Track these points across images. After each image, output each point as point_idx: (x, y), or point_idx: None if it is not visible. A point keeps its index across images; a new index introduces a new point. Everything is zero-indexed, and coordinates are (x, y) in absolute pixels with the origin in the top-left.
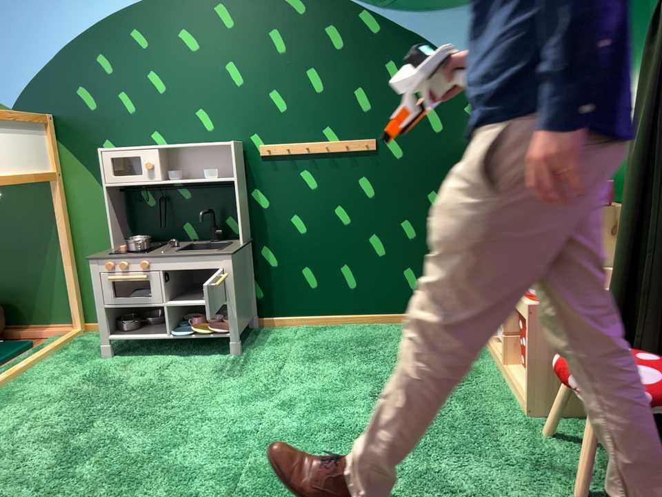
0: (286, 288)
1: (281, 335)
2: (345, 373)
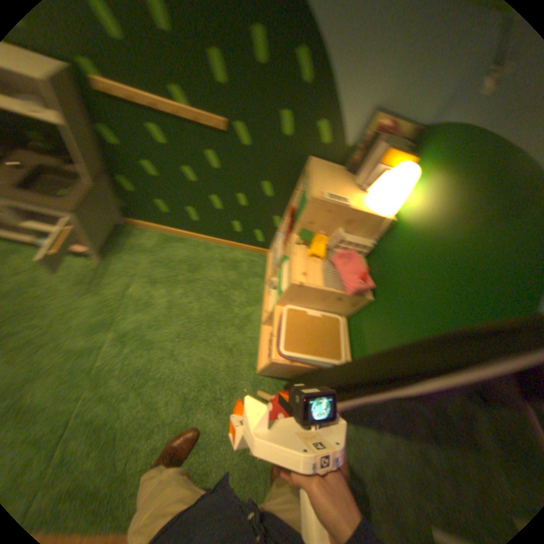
0: (141, 208)
1: (136, 242)
2: (167, 305)
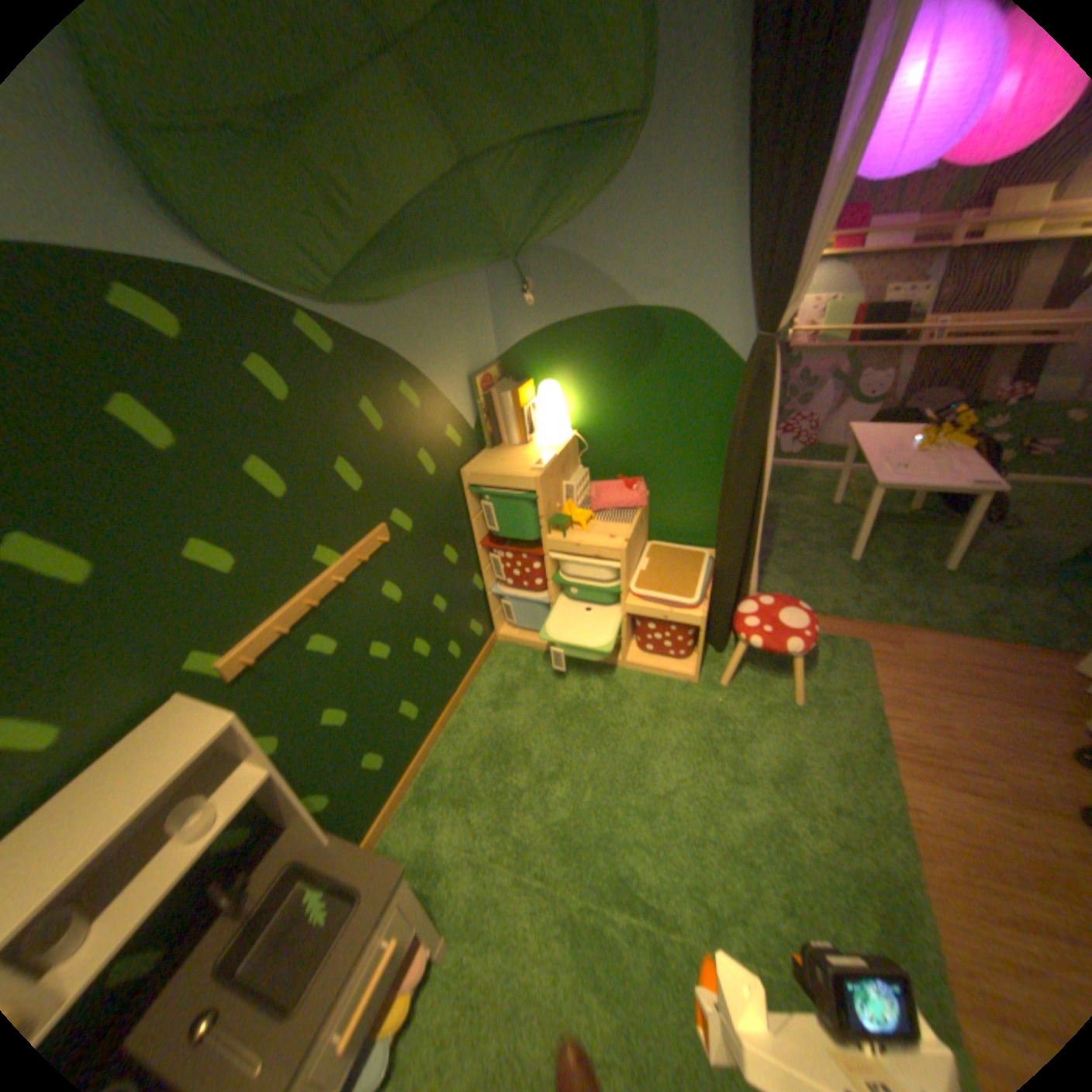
0: (353, 806)
1: (404, 858)
2: (566, 799)
